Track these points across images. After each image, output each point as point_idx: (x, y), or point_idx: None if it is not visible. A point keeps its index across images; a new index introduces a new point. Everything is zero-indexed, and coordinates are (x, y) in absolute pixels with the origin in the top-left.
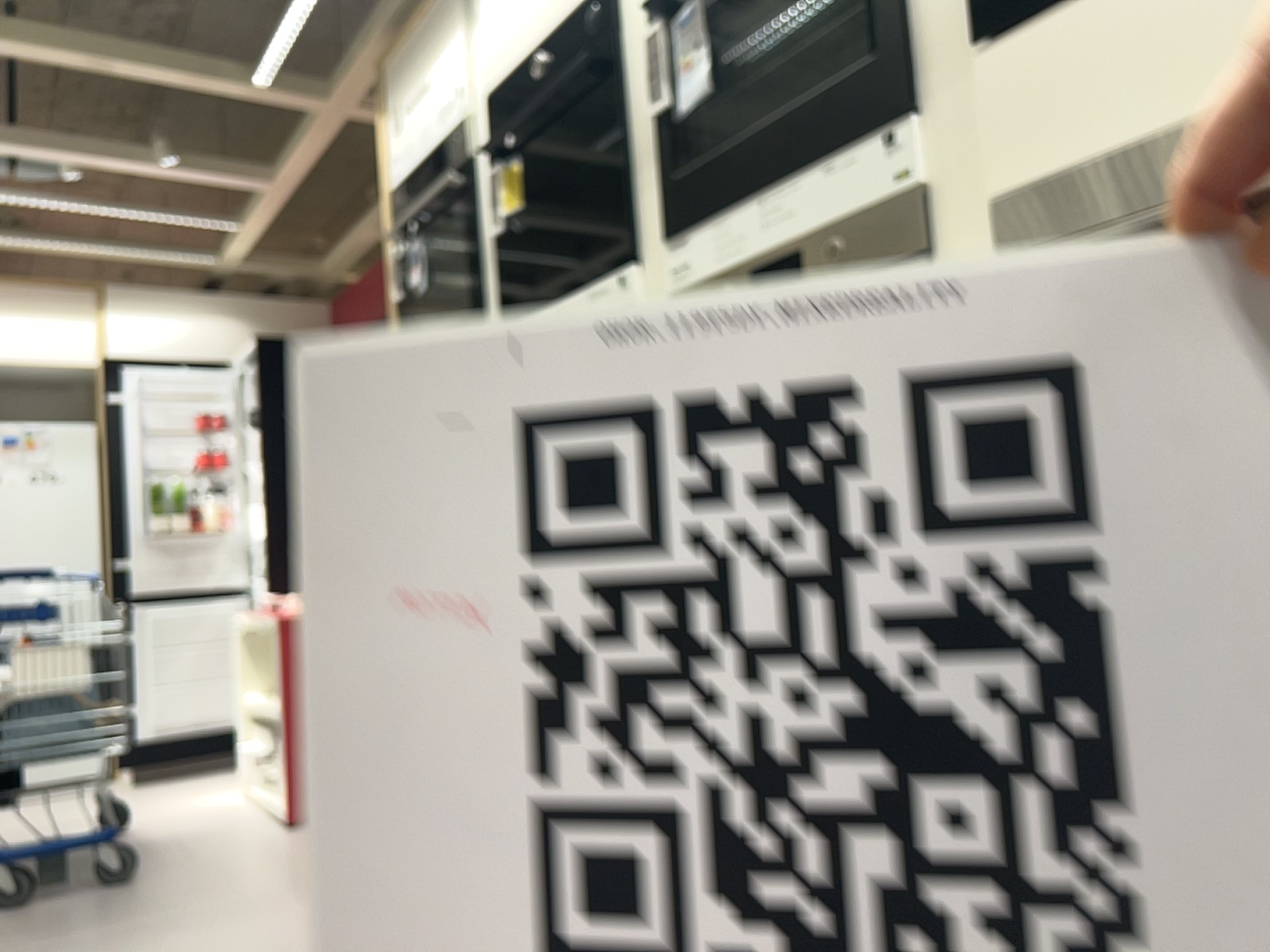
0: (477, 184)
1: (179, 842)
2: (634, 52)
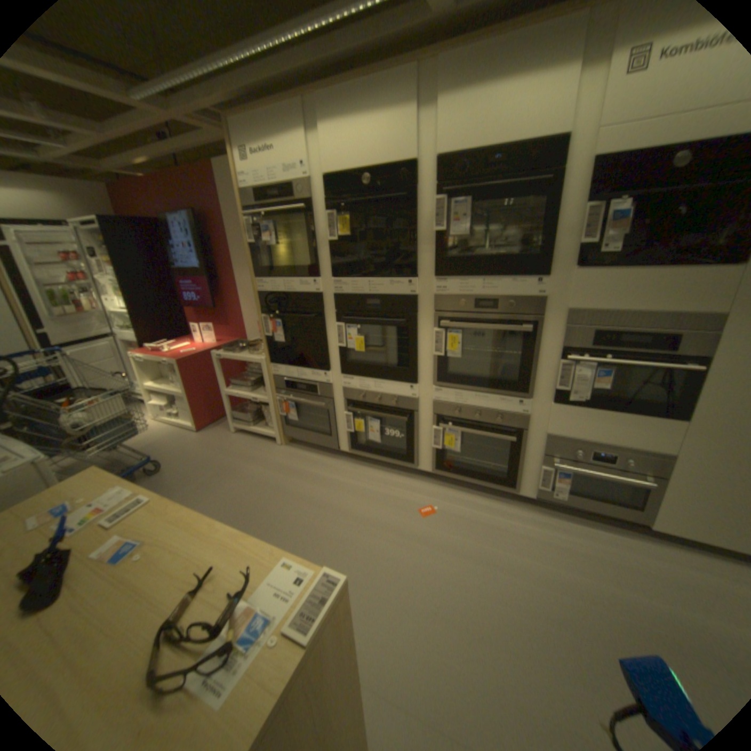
0: (313, 212)
1: (153, 449)
2: (425, 199)
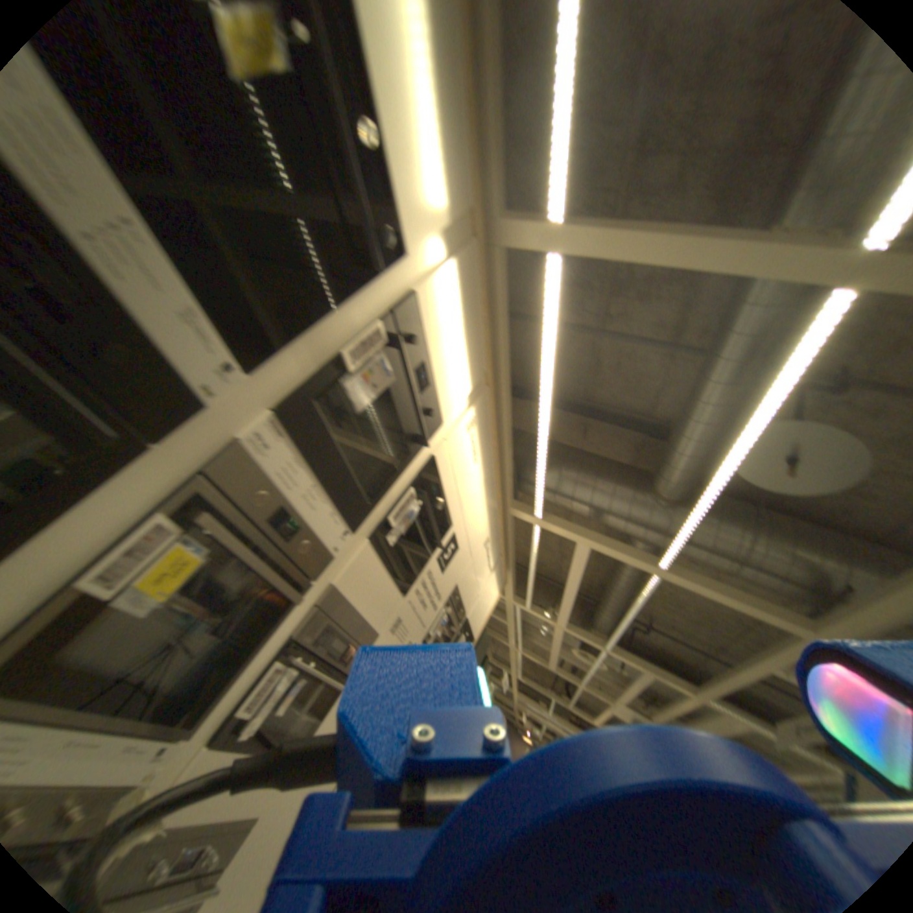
0: None
1: None
2: (370, 309)
